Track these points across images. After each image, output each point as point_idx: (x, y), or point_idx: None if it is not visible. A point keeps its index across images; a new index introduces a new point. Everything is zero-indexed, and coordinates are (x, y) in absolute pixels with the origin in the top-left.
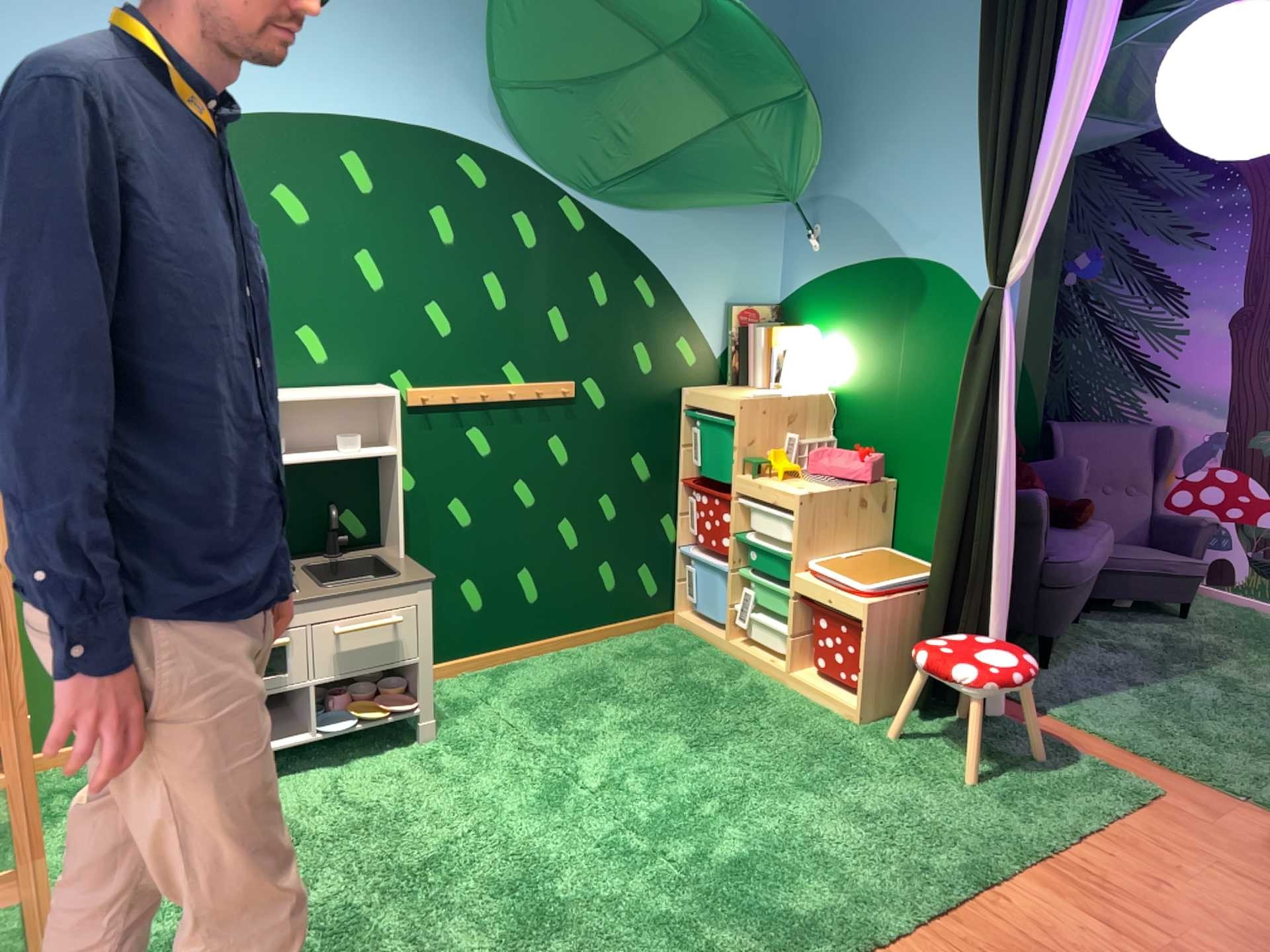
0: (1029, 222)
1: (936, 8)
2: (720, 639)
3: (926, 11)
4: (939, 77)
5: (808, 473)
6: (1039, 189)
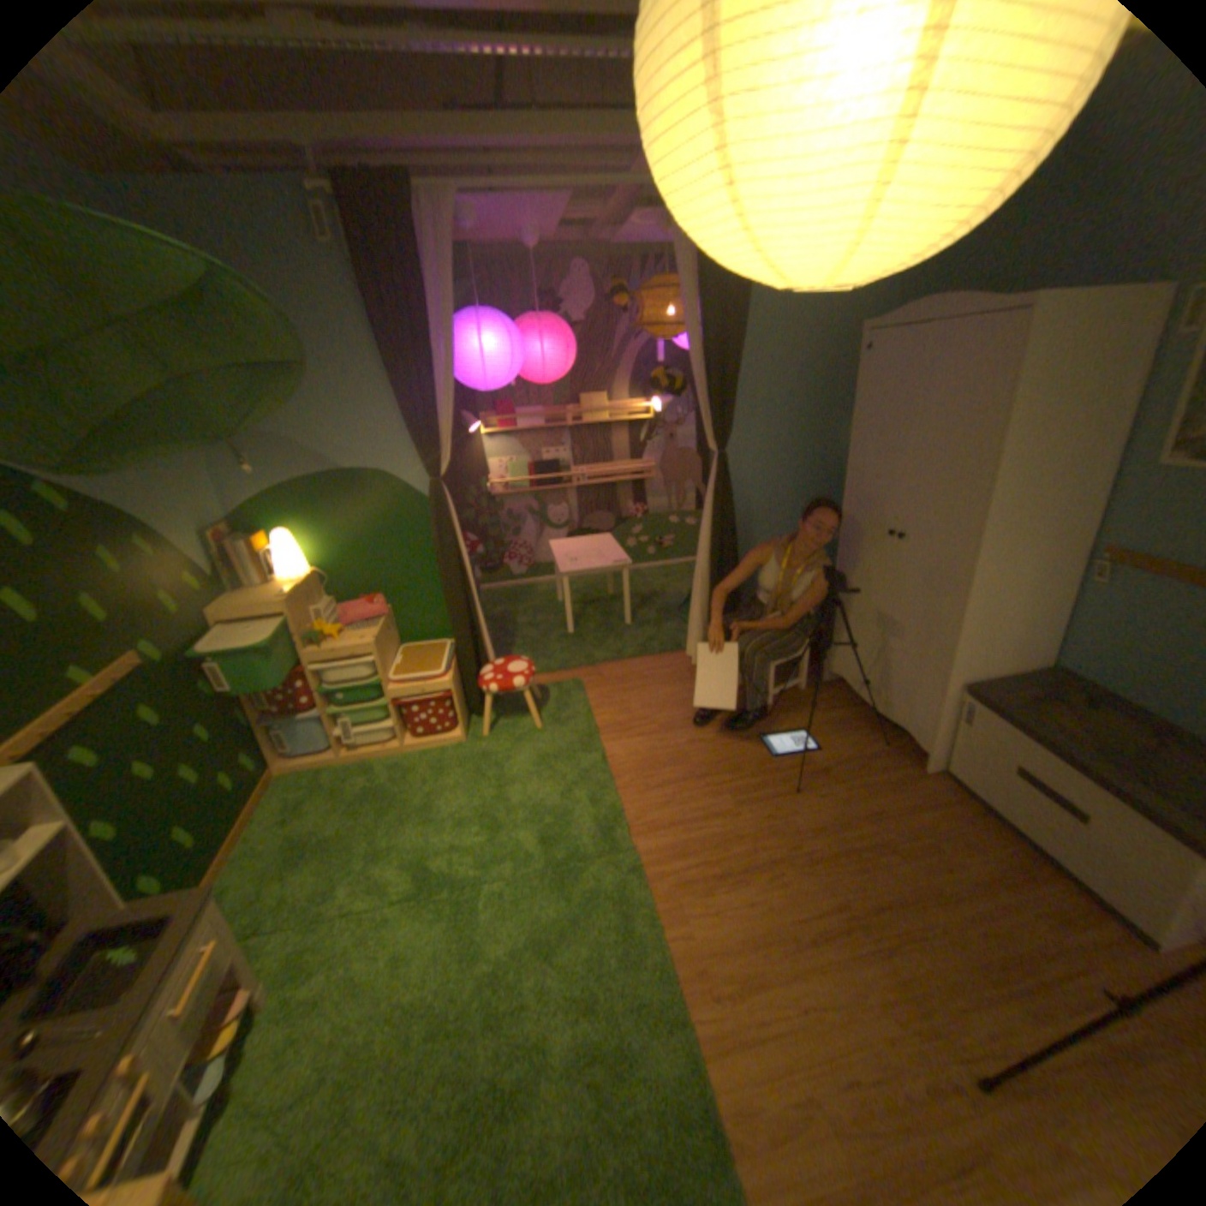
0: (439, 440)
1: (302, 293)
2: (326, 761)
3: (293, 294)
4: (324, 345)
5: (338, 628)
6: (438, 421)
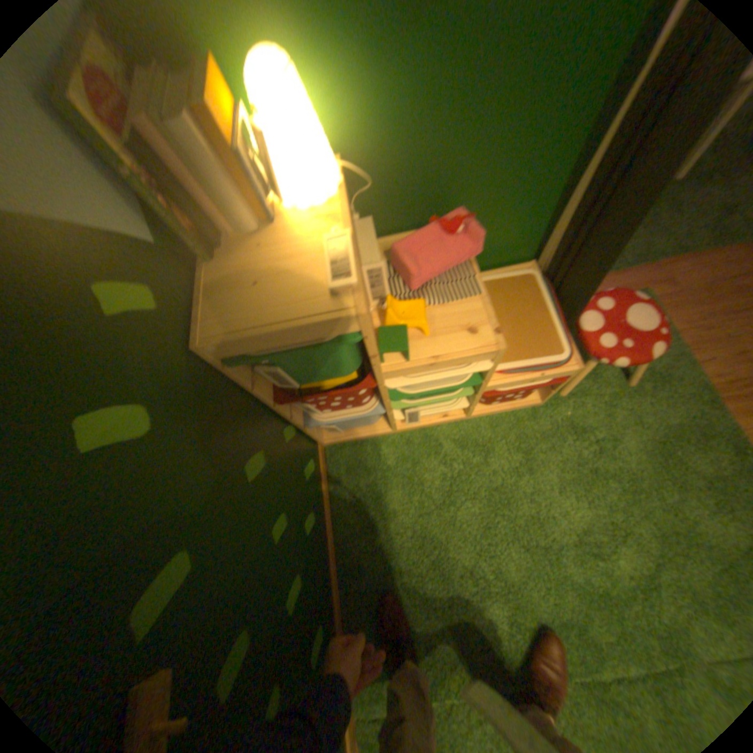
0: None
1: None
2: (383, 430)
3: None
4: None
5: (406, 288)
6: None
